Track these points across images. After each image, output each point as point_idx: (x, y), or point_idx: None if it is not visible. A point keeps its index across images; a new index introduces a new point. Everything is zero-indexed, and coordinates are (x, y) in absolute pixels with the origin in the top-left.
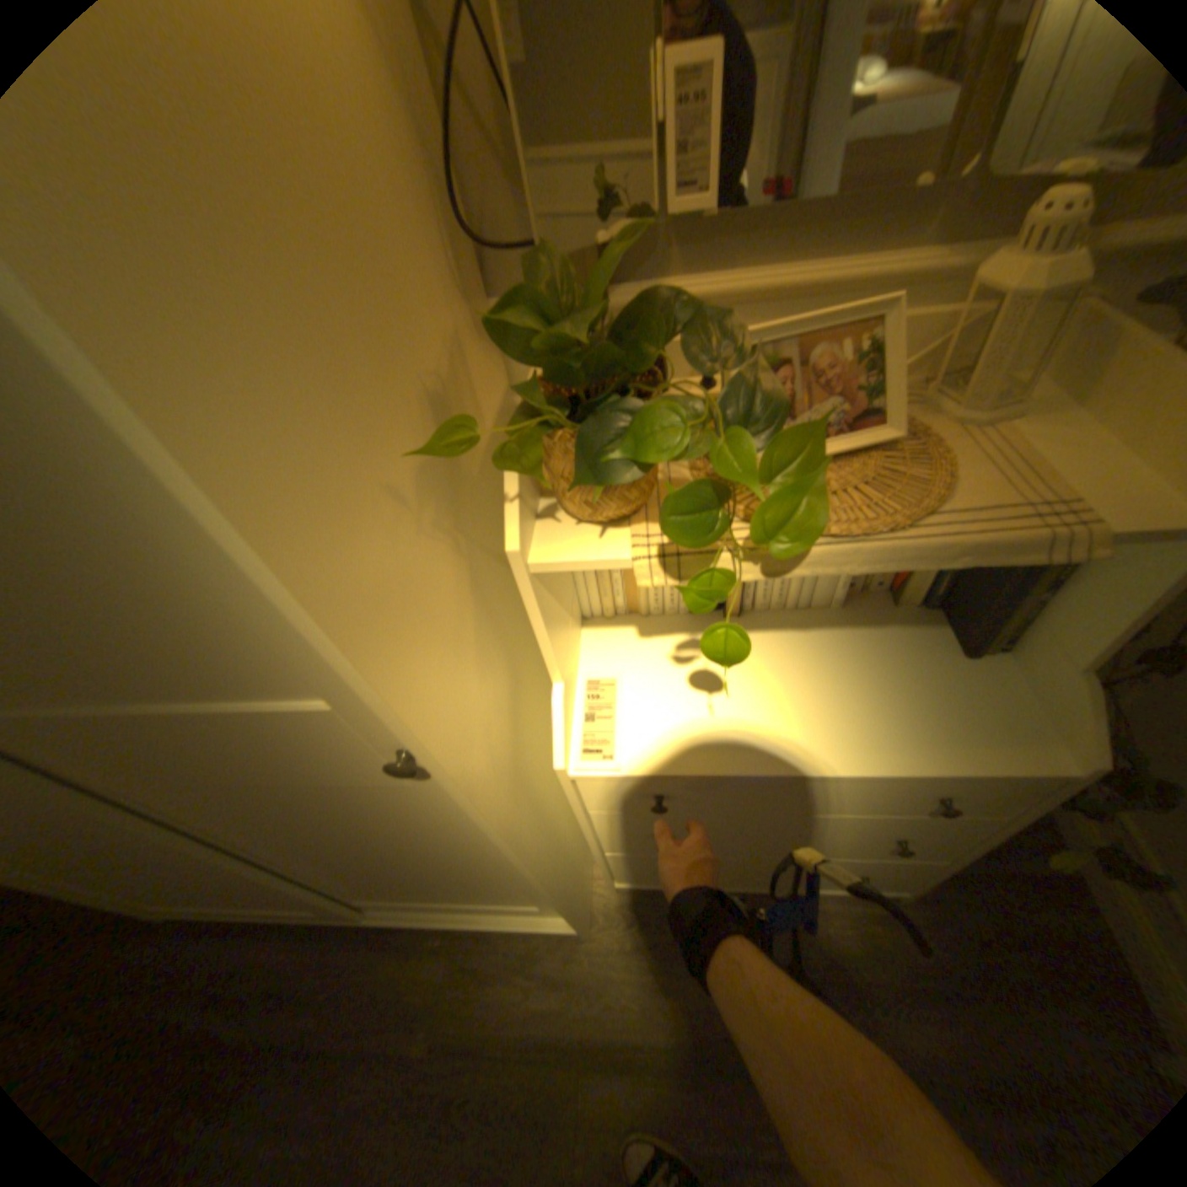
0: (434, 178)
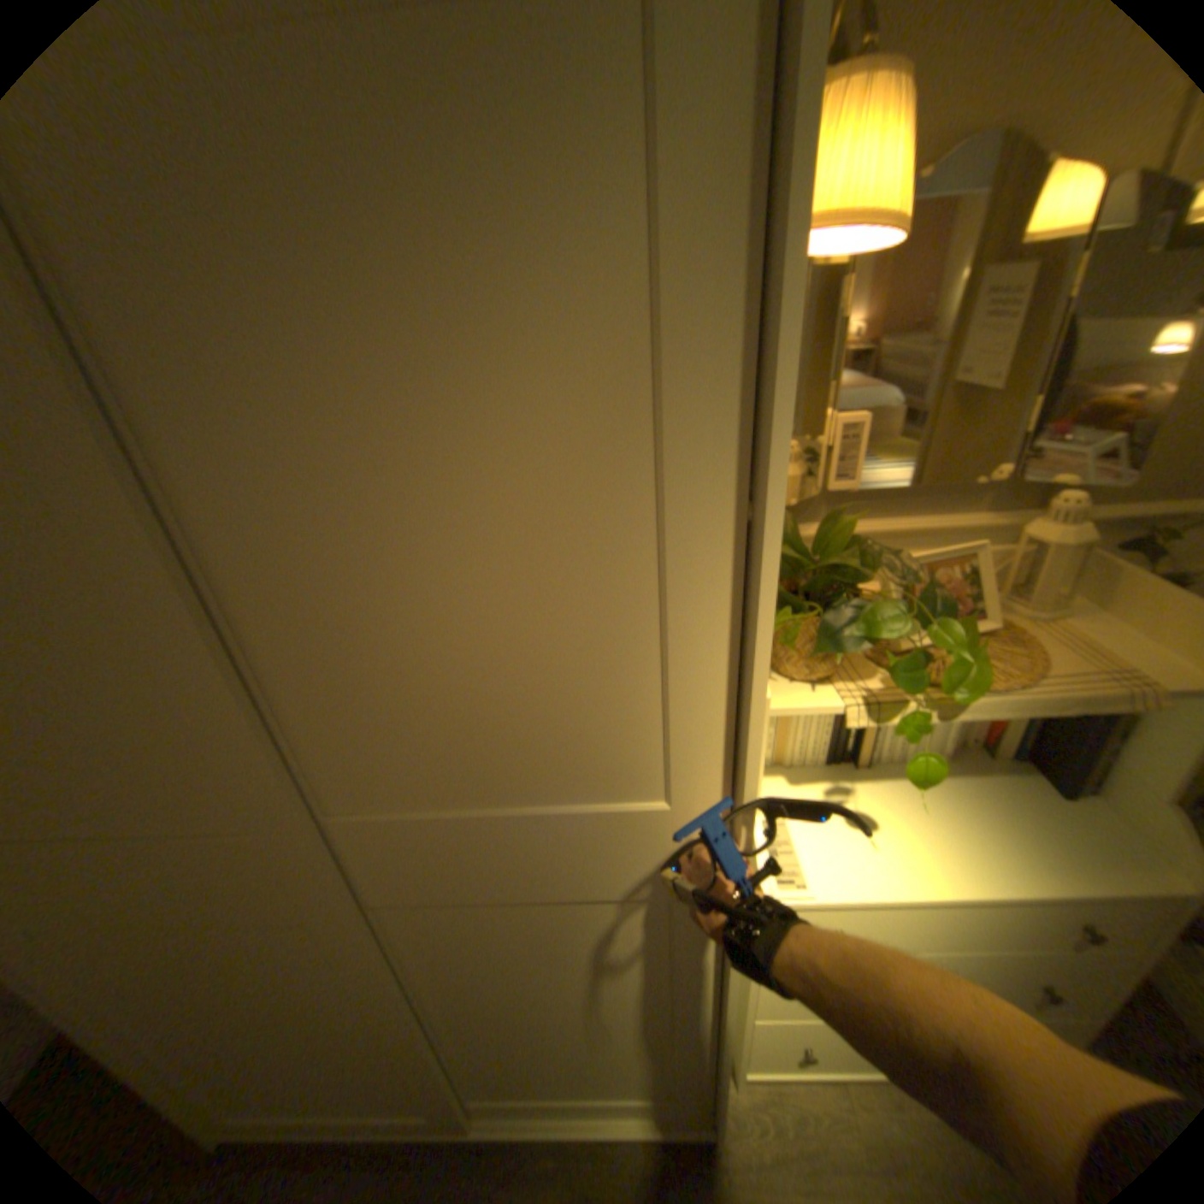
0: None
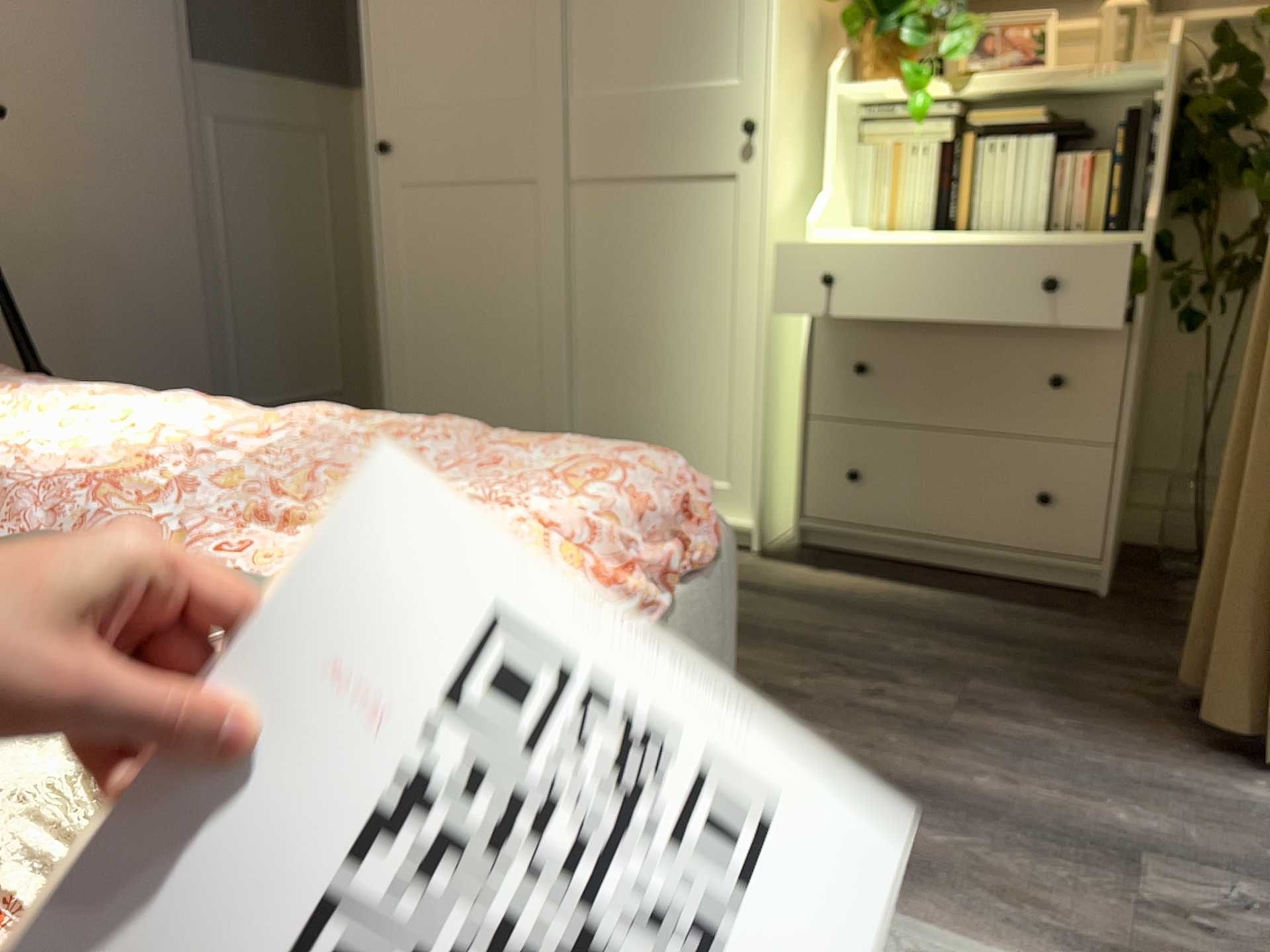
0: None
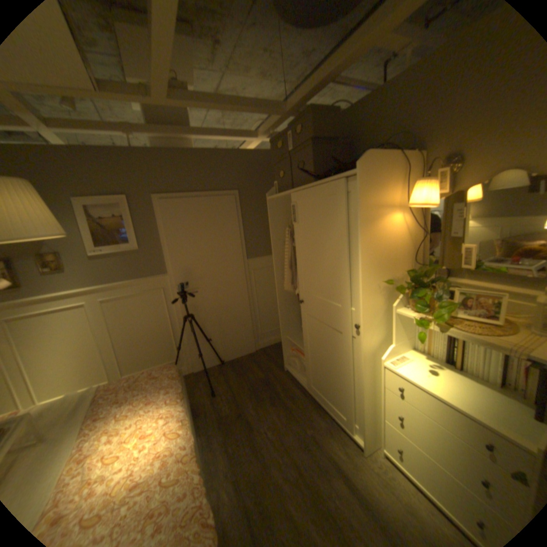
0: (416, 254)
